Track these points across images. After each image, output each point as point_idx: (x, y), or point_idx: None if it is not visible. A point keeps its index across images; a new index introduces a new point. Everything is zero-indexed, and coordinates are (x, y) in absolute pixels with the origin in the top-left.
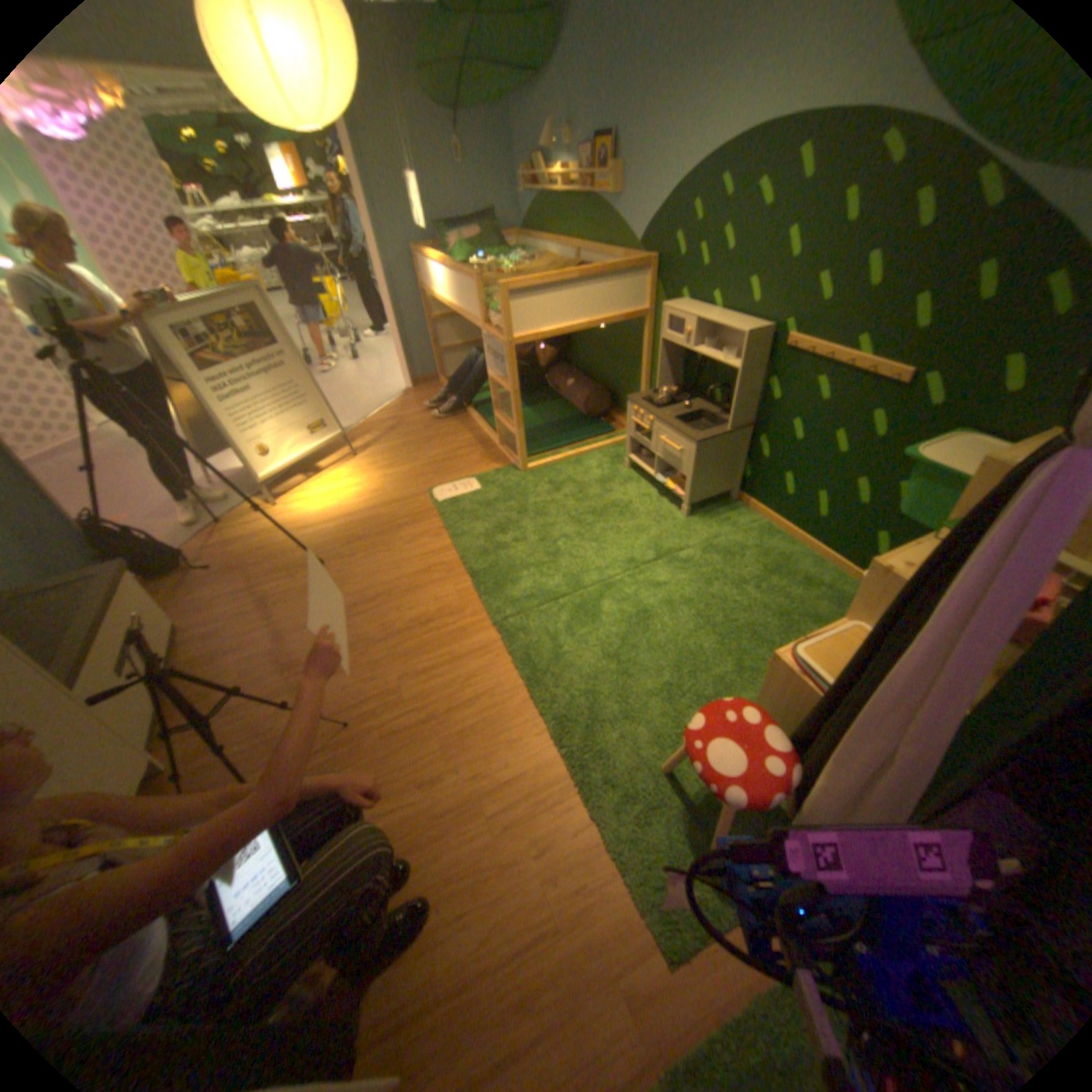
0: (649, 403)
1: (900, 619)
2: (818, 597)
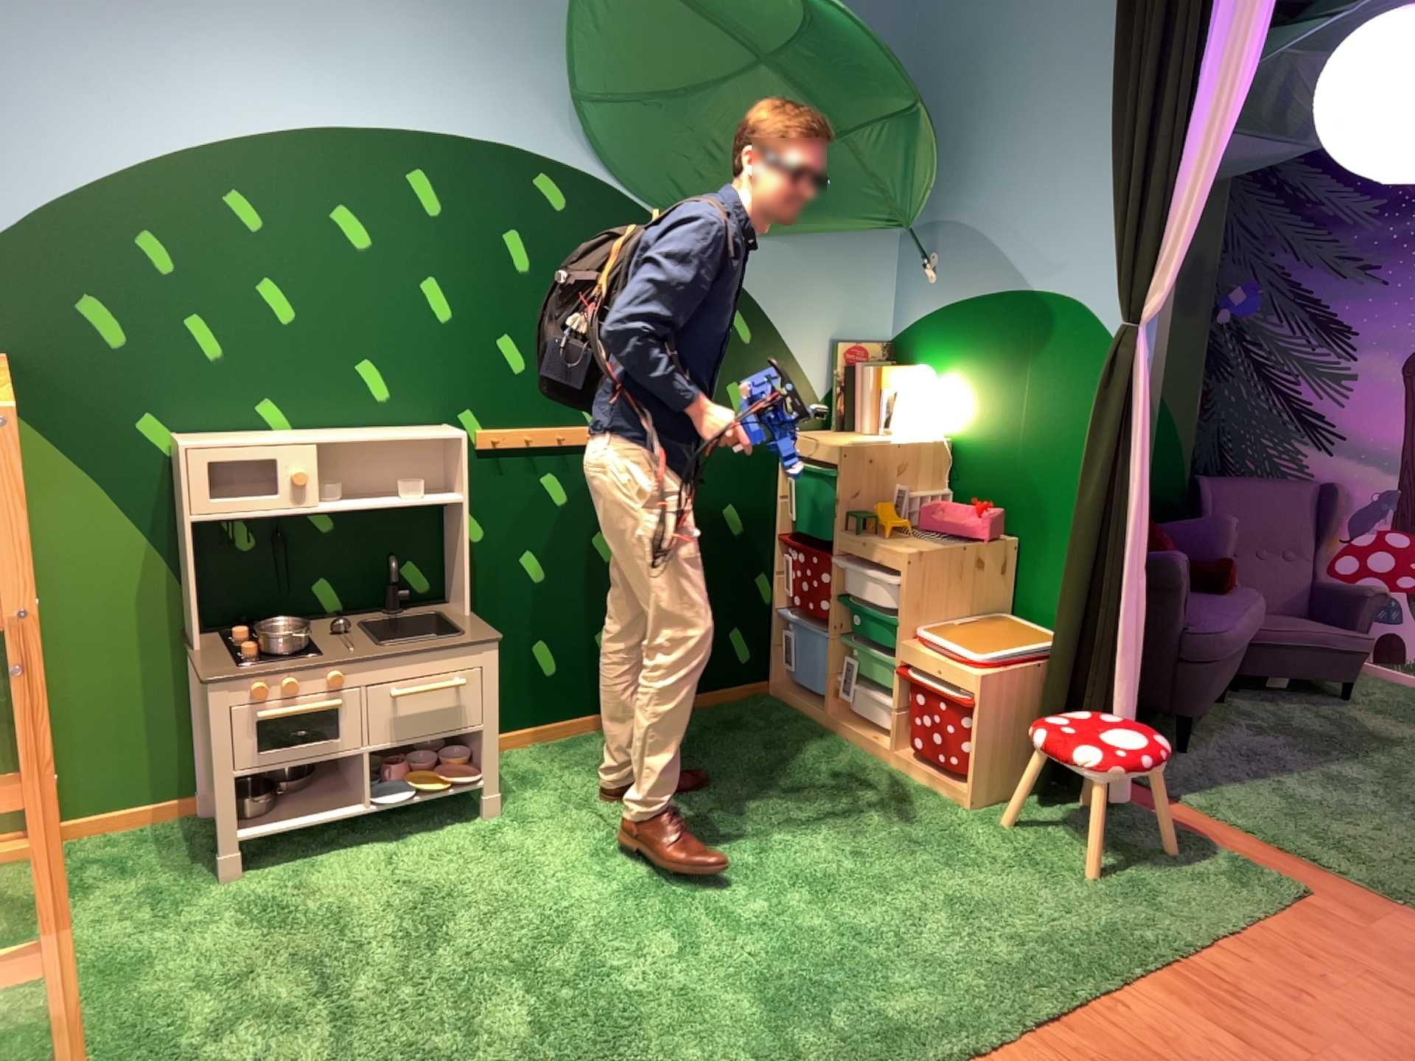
0: (268, 658)
1: (1104, 482)
2: (722, 733)
